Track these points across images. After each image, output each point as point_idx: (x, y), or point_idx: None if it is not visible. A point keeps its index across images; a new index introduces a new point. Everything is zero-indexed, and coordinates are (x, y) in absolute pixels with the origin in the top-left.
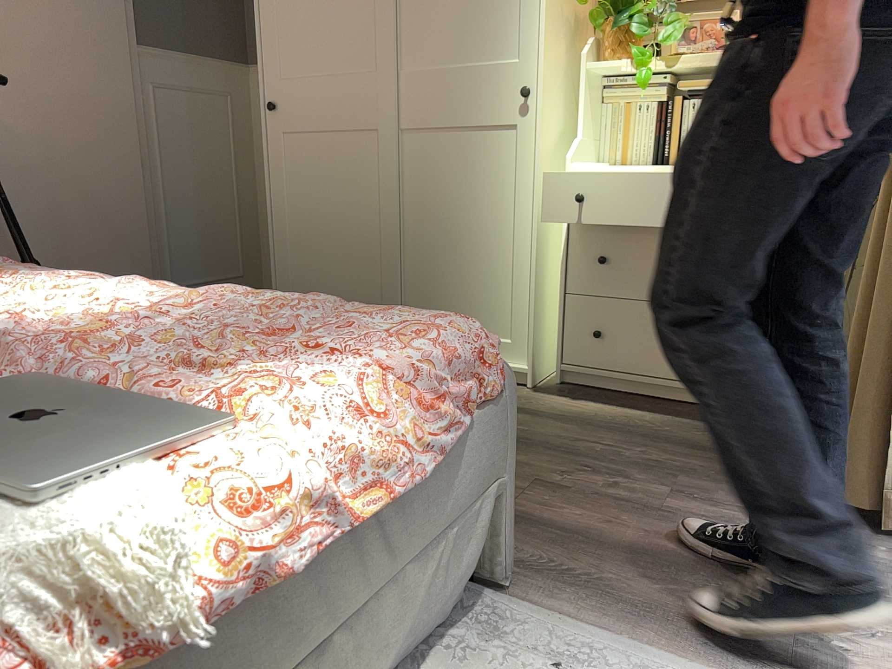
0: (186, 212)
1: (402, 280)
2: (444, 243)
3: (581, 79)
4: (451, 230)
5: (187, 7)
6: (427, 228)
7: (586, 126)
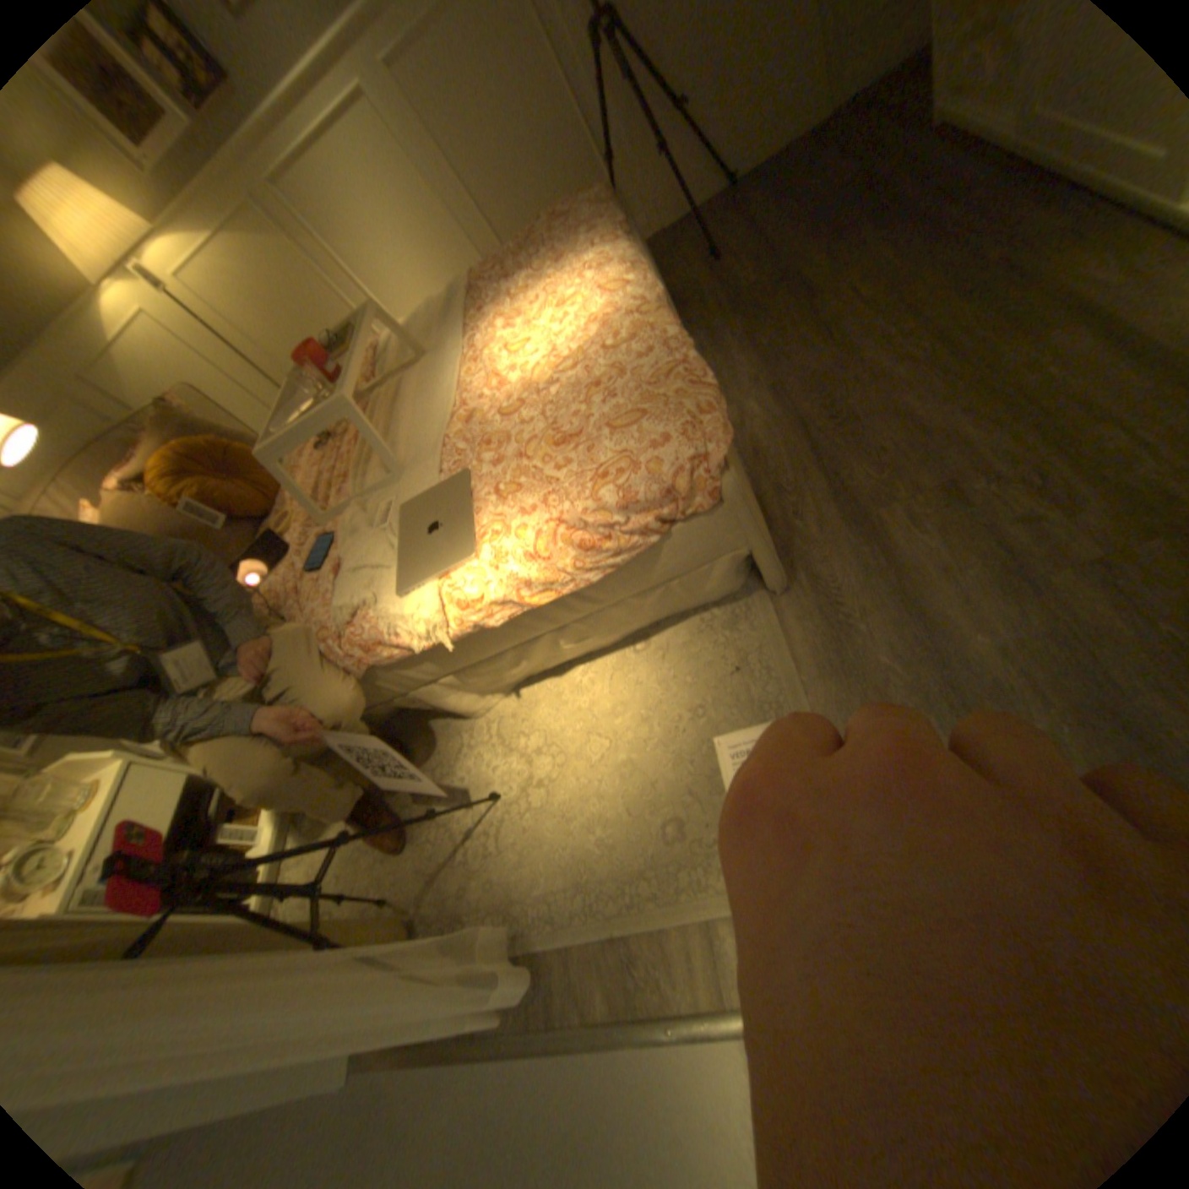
0: None
1: None
2: None
3: None
4: None
5: None
6: None
7: None
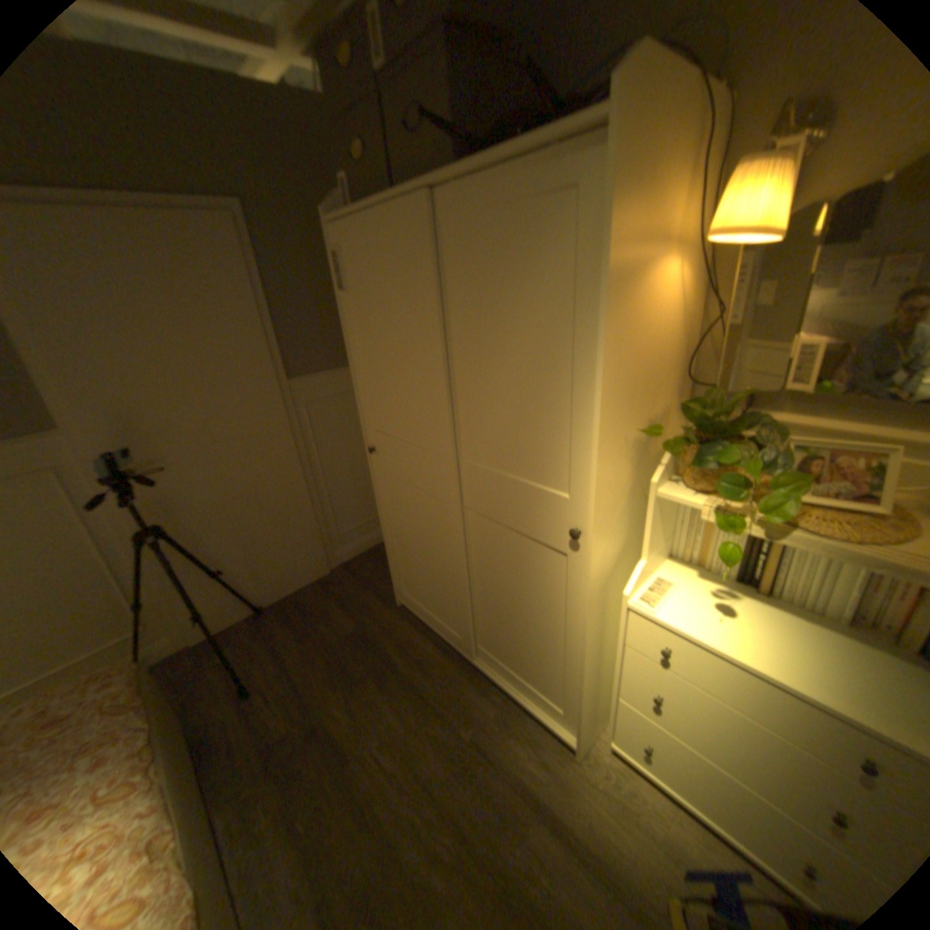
0: (340, 484)
1: (472, 616)
2: (504, 609)
3: (649, 505)
4: (509, 603)
5: (324, 333)
6: (489, 590)
7: (652, 545)
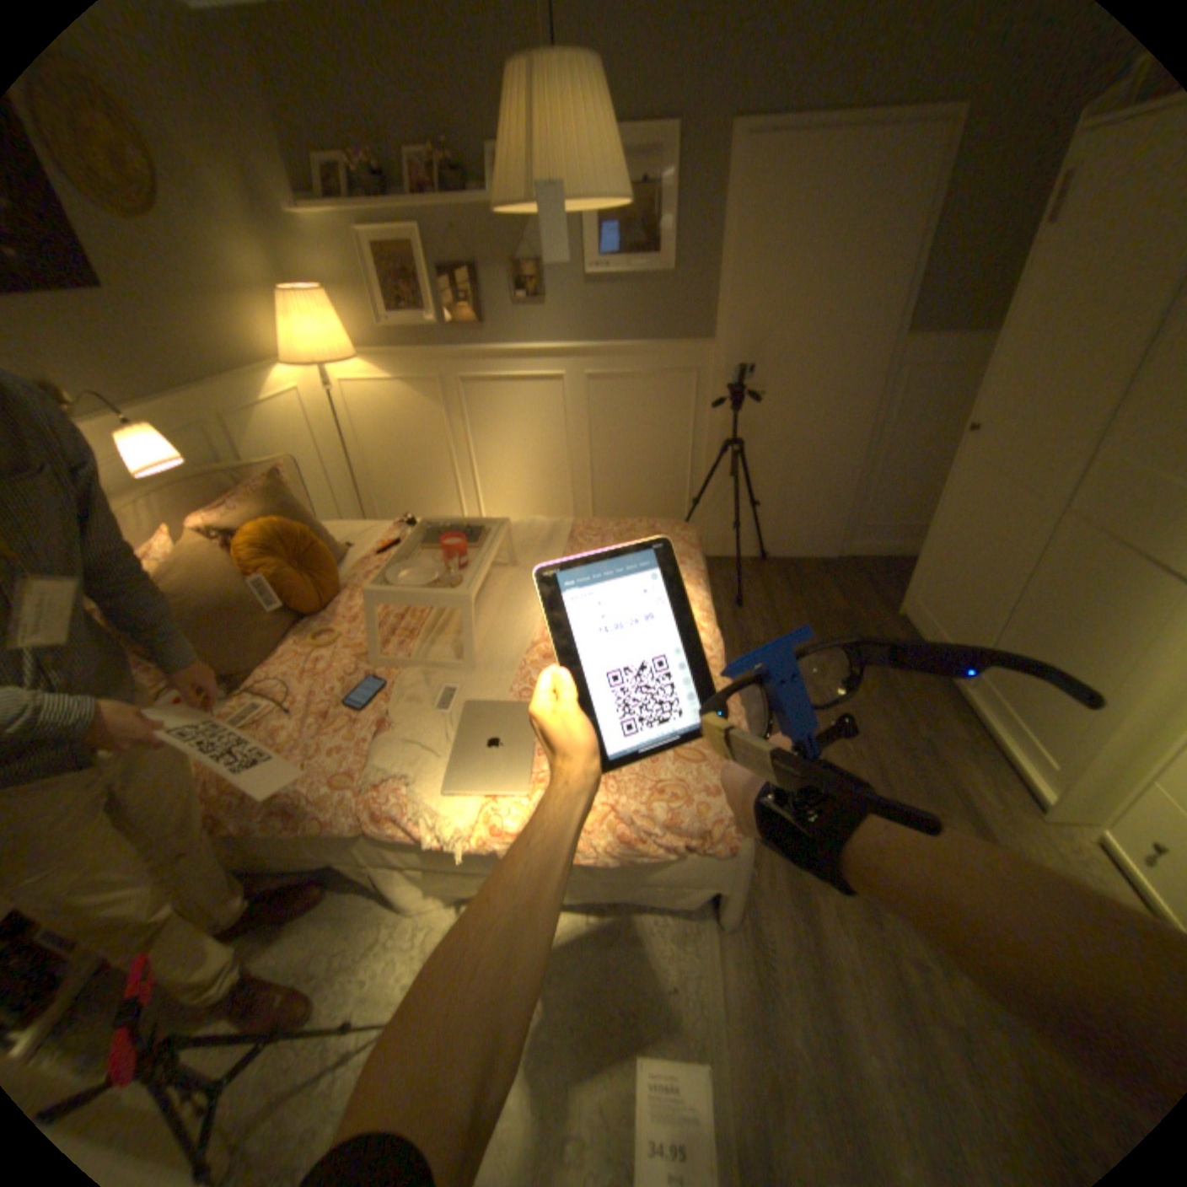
0: (901, 472)
1: (1001, 641)
2: (1052, 640)
3: None
4: (1066, 634)
5: (981, 283)
6: (1045, 615)
7: None
